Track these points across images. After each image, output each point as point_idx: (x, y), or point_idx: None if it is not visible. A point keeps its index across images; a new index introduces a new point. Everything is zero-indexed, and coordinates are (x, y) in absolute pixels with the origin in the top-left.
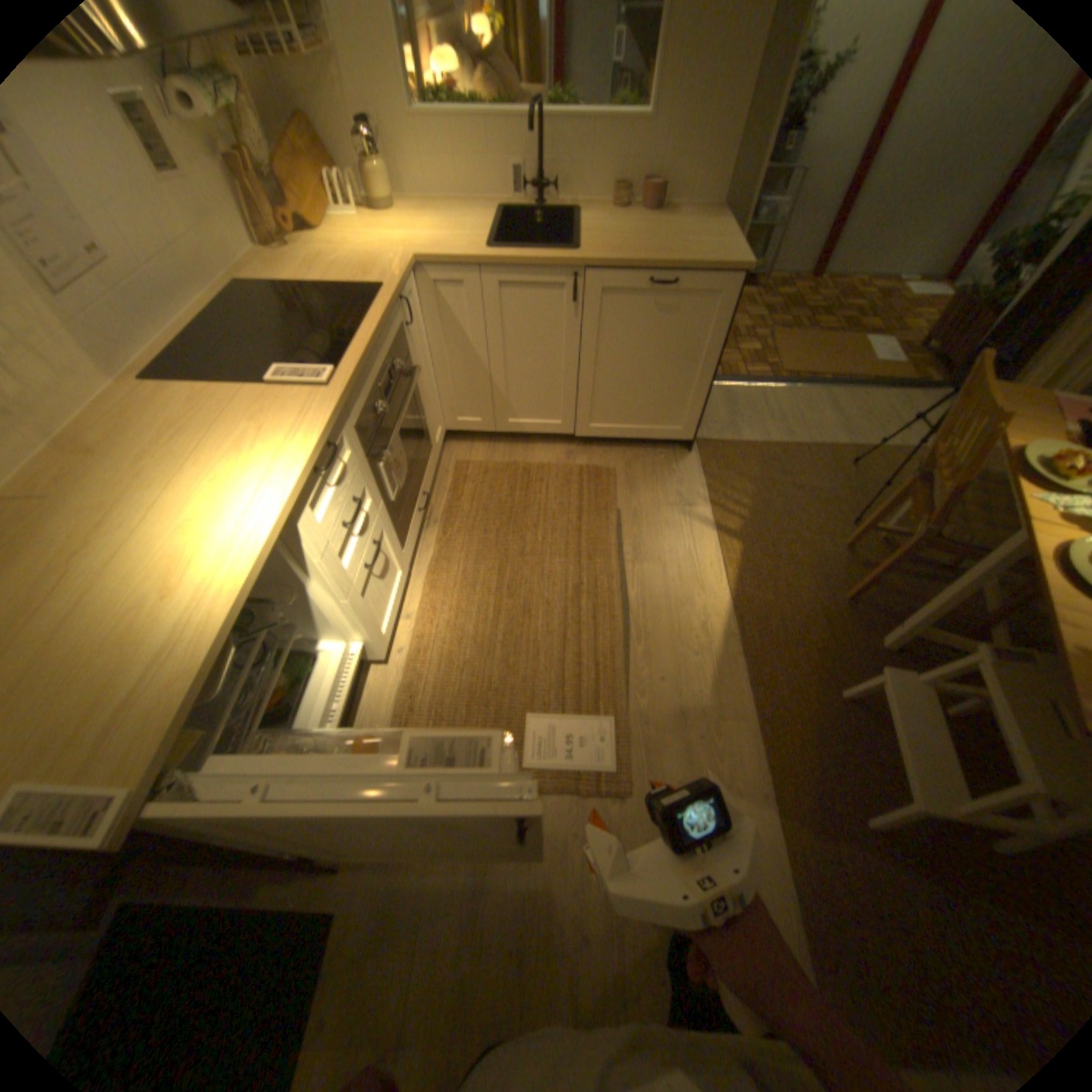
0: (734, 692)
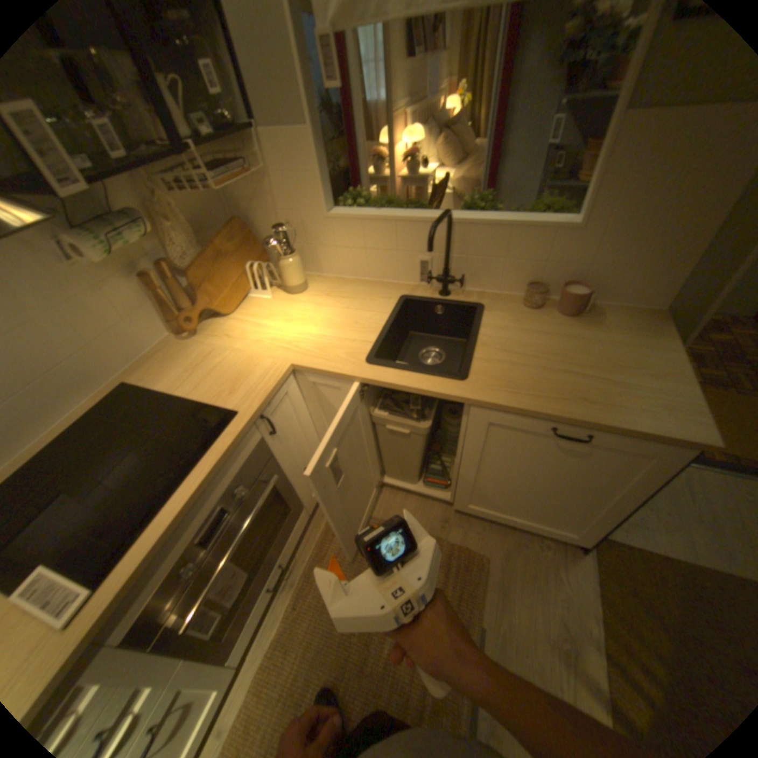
0: None
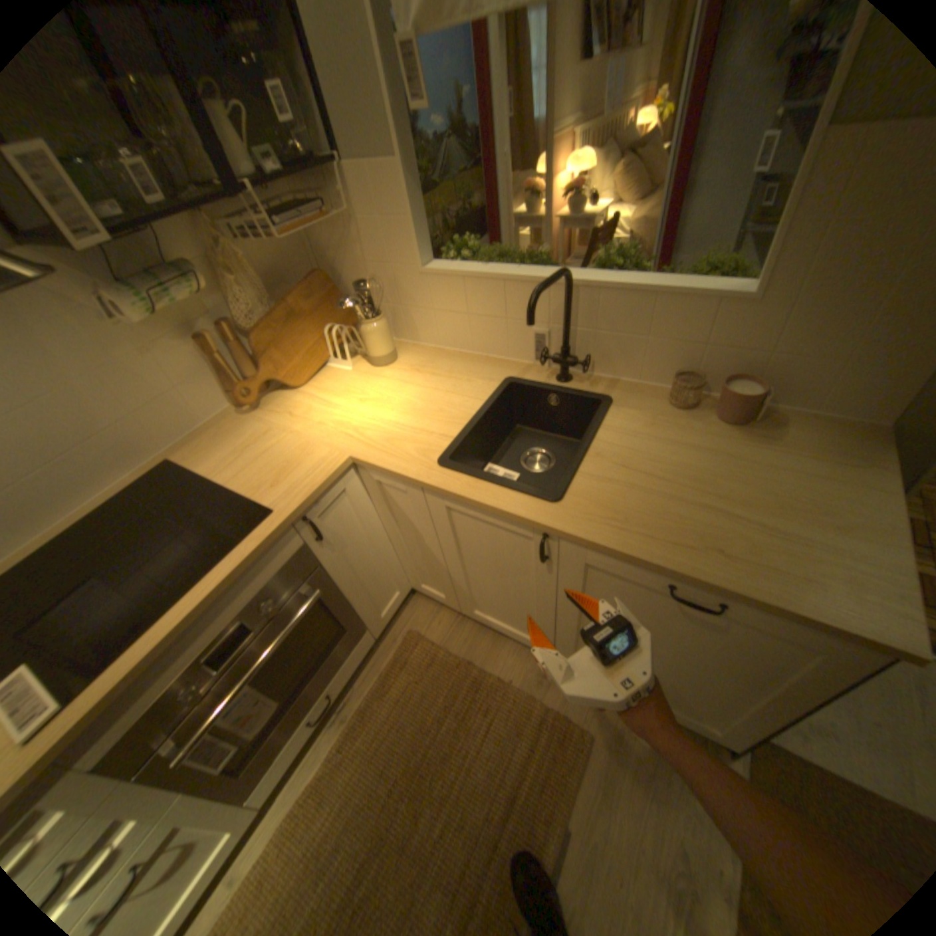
0: None
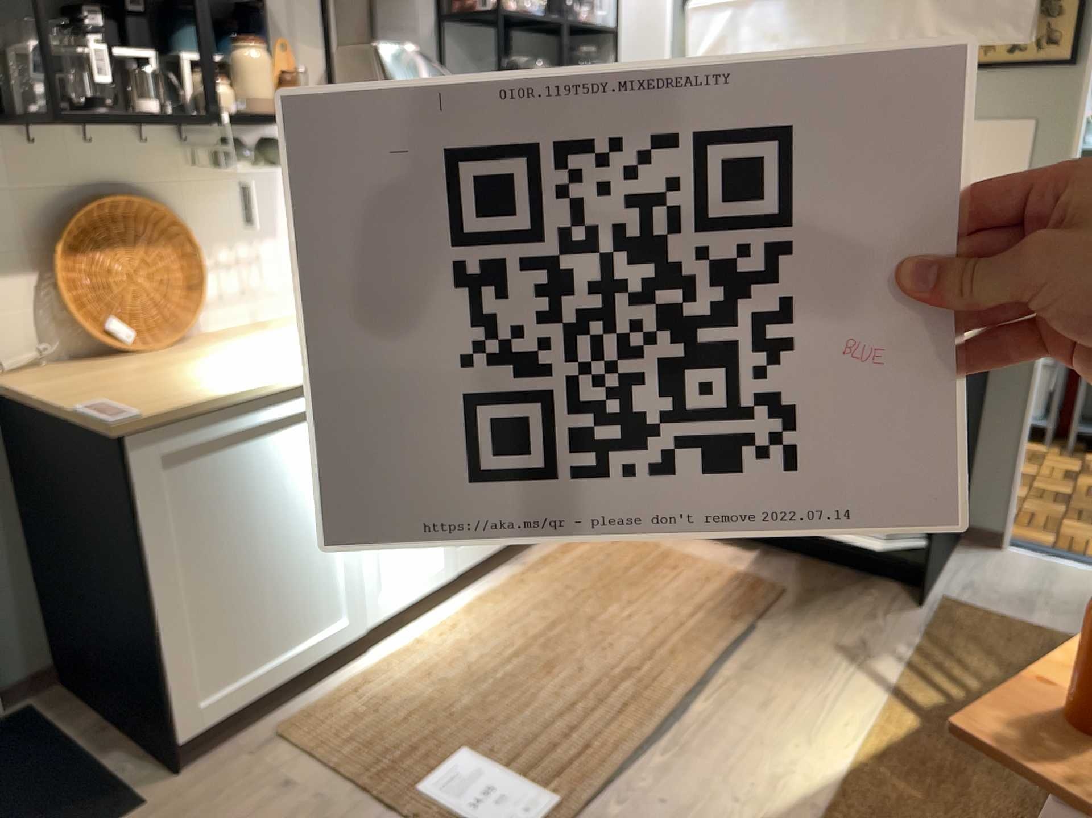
0: None
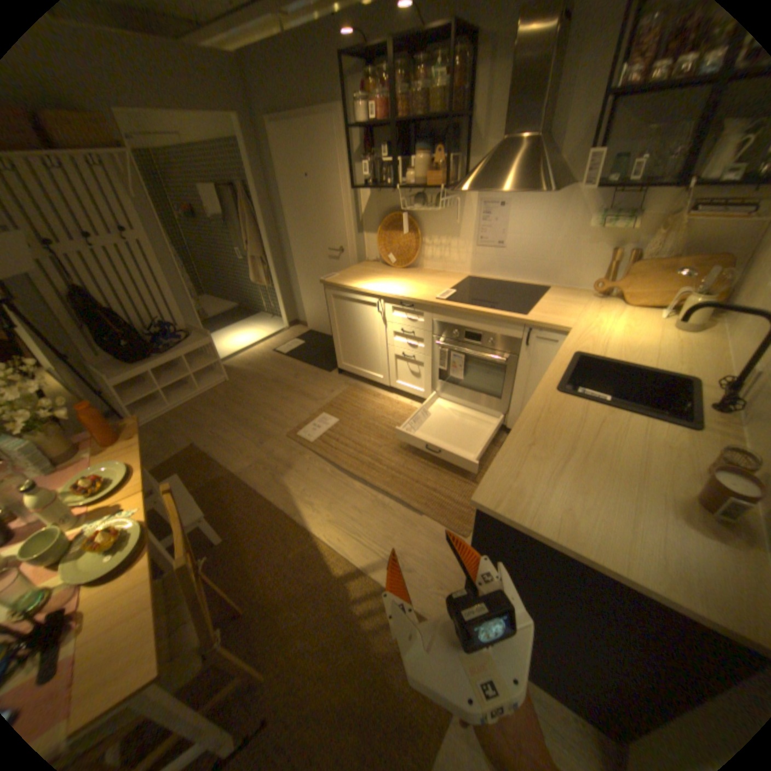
0: (274, 493)
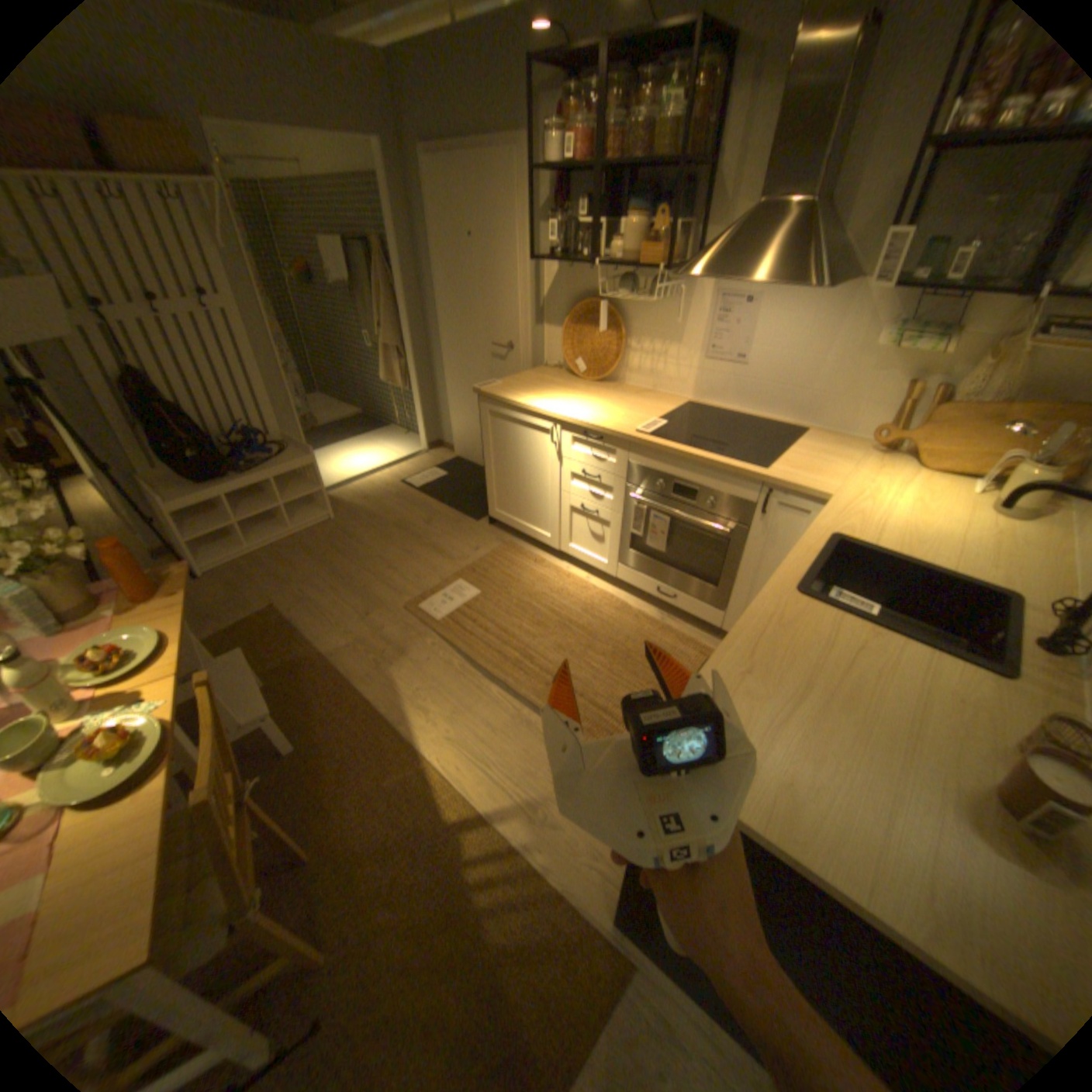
0: (375, 689)
